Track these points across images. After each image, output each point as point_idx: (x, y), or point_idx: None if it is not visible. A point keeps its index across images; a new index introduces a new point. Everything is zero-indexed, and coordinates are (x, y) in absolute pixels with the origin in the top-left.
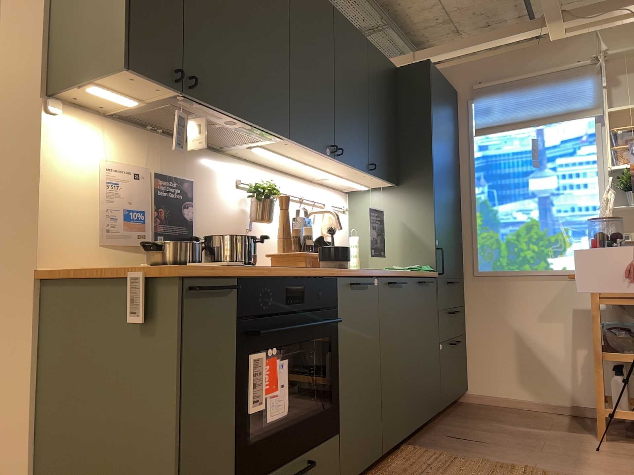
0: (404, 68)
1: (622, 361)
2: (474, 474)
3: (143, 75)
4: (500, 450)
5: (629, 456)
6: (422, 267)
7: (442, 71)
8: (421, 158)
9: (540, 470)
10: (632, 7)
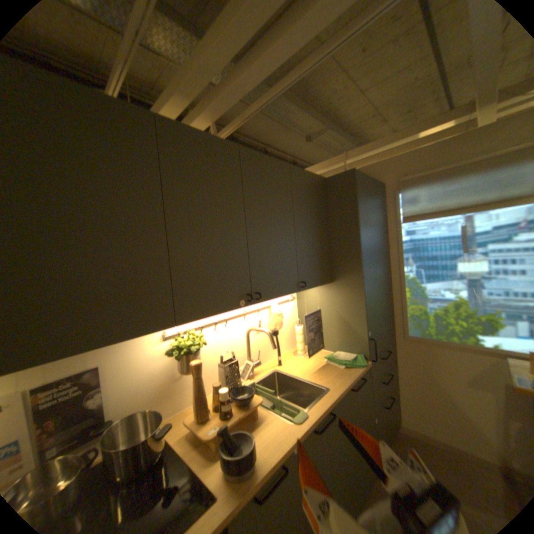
0: (332, 177)
1: None
2: None
3: None
4: None
5: None
6: (356, 357)
7: (371, 165)
8: (351, 260)
9: None
10: None
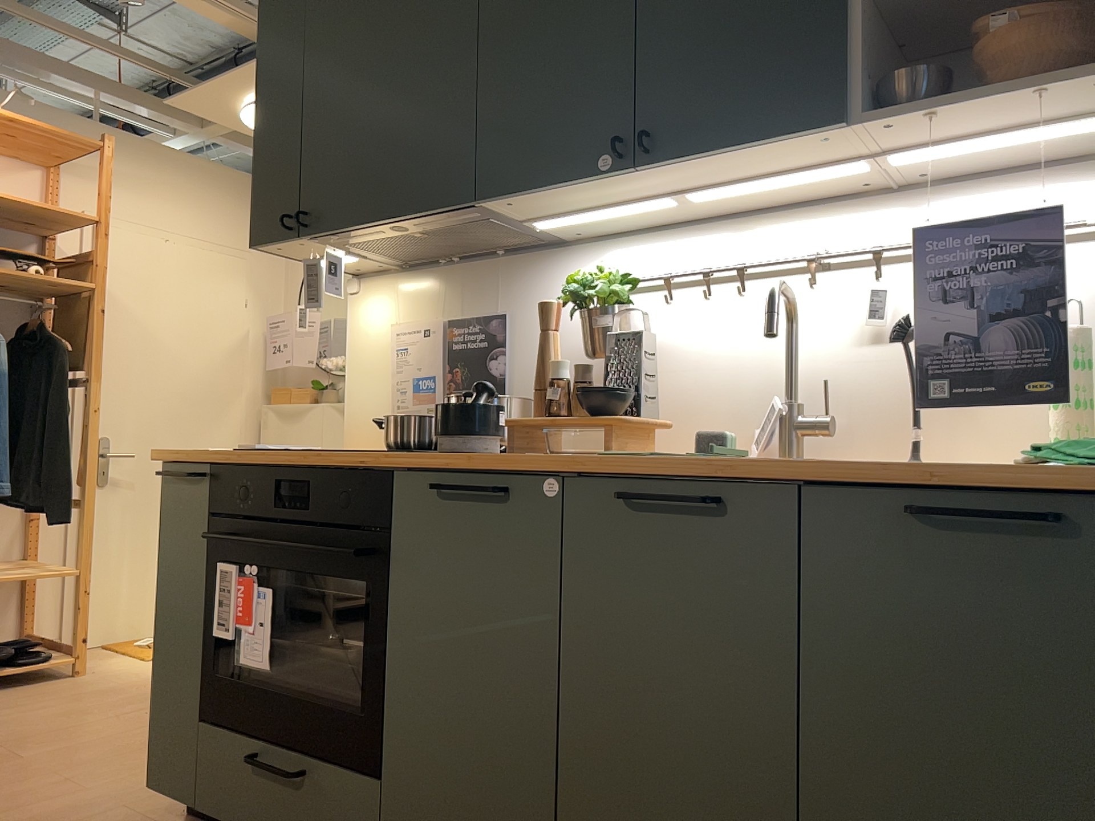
0: None
1: None
2: None
3: (269, 243)
4: None
5: None
6: None
7: None
8: None
9: None
10: None
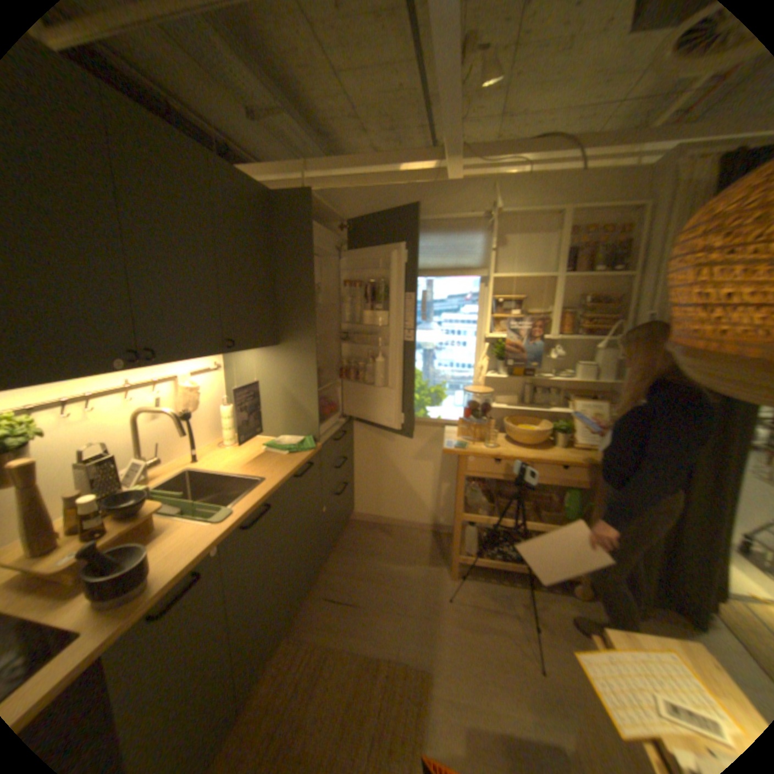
0: (280, 192)
1: (477, 523)
2: (338, 700)
3: None
4: (370, 623)
5: (473, 608)
6: (304, 440)
7: (337, 191)
8: (302, 317)
9: (401, 668)
10: (533, 155)
